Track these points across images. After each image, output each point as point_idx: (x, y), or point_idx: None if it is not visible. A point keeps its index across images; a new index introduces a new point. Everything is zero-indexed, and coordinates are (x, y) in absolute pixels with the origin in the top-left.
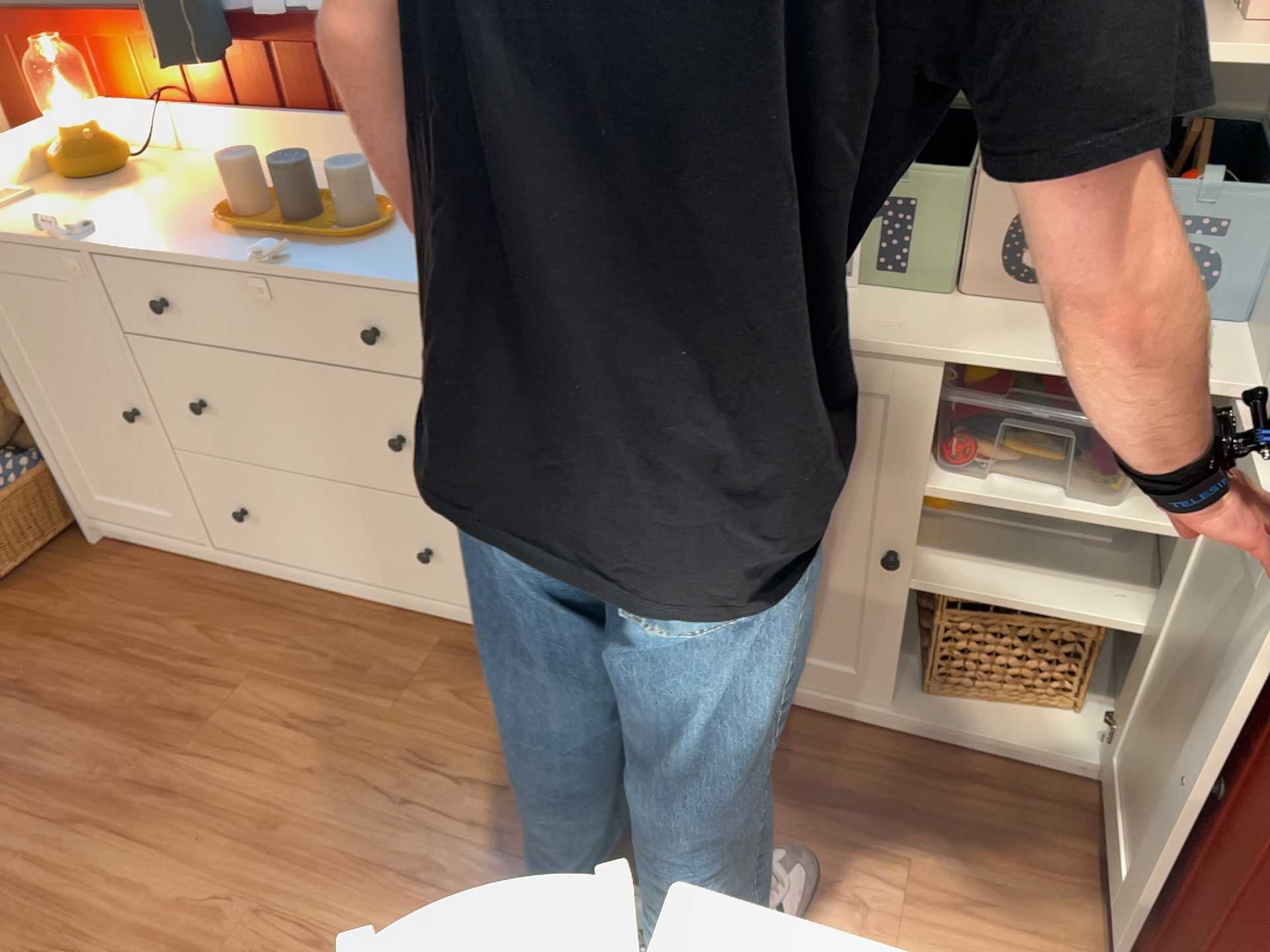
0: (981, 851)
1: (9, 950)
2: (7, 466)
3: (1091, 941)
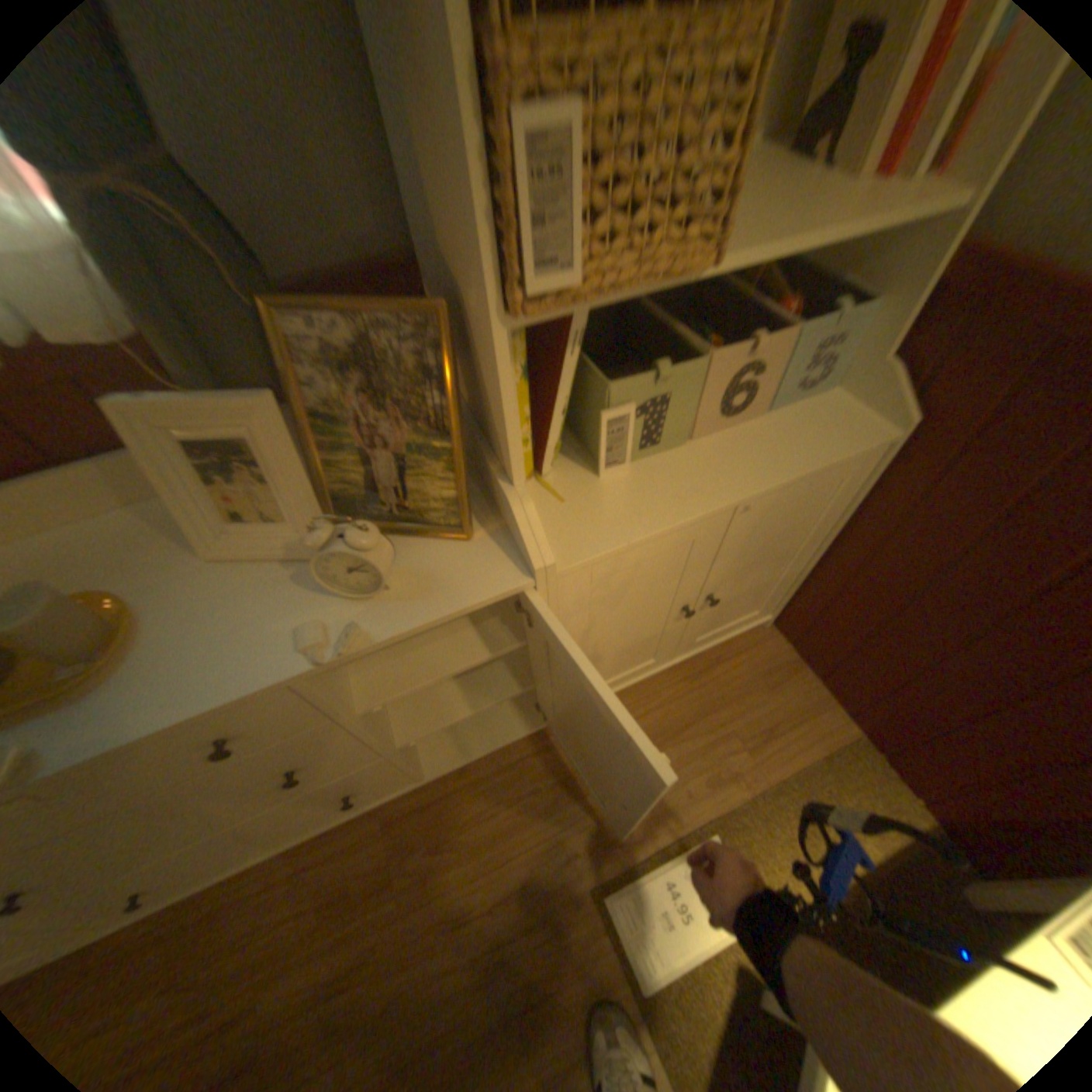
0: (756, 702)
1: None
2: None
3: (826, 709)
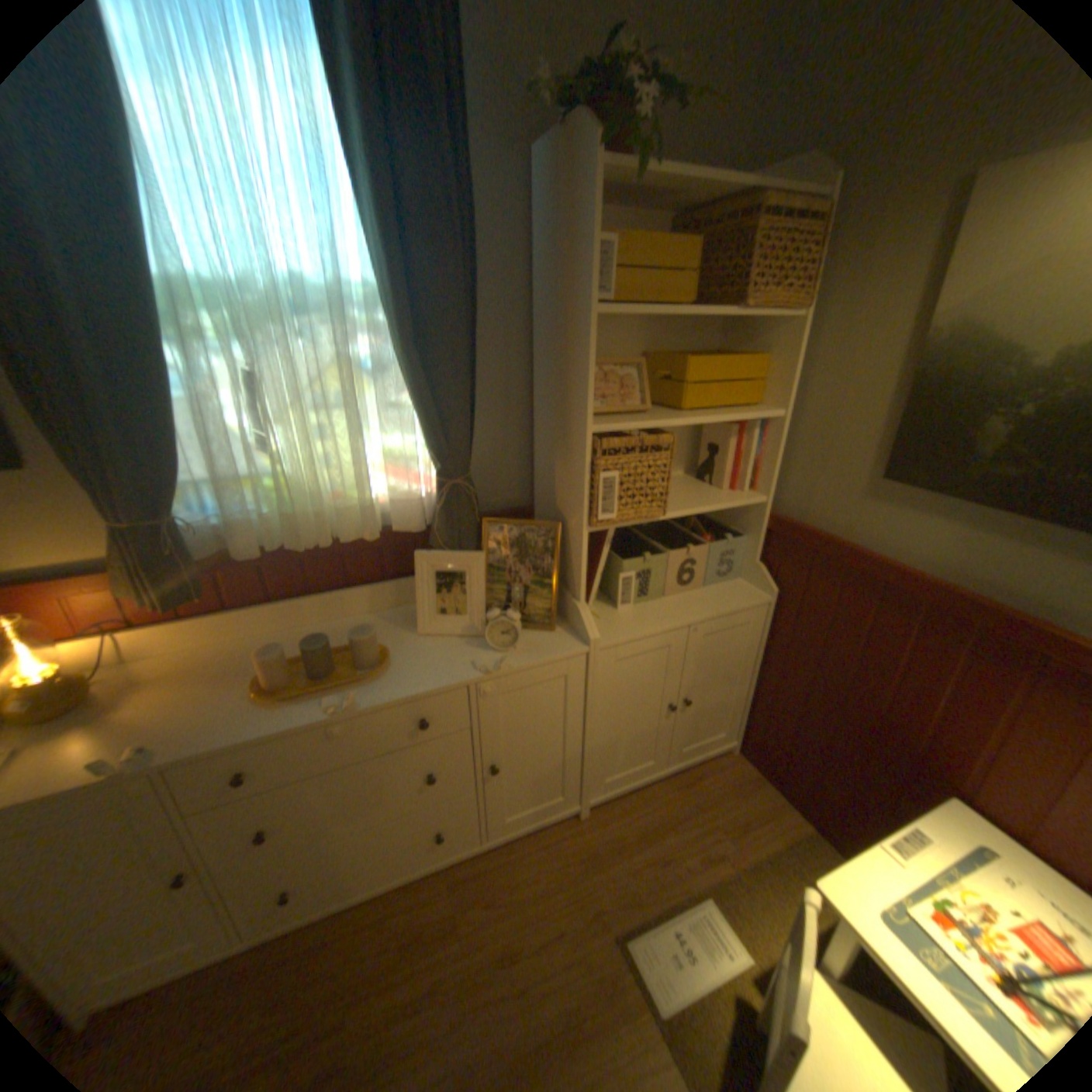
0: (733, 806)
1: None
2: None
3: (785, 813)
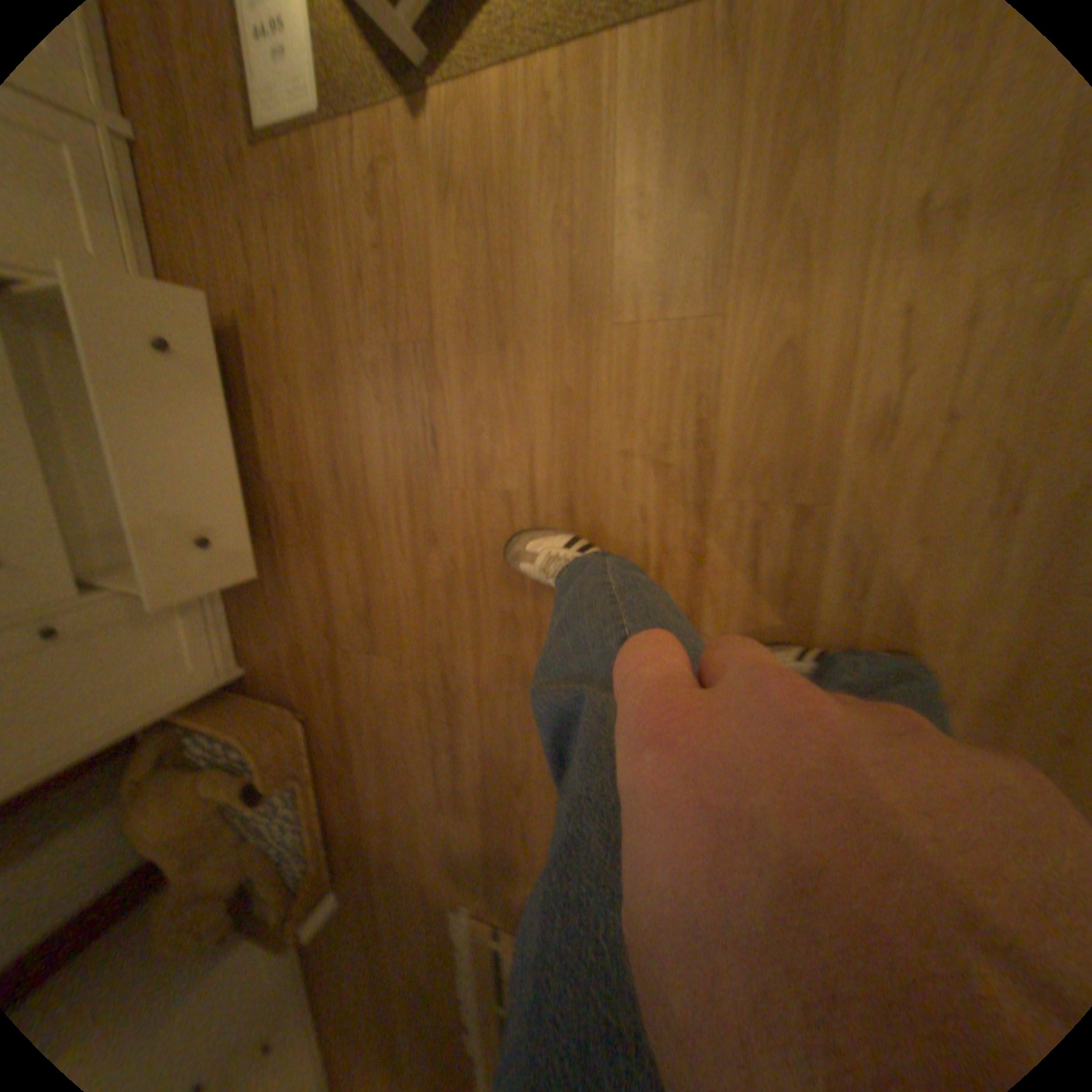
0: None
1: (439, 491)
2: (188, 760)
3: None
